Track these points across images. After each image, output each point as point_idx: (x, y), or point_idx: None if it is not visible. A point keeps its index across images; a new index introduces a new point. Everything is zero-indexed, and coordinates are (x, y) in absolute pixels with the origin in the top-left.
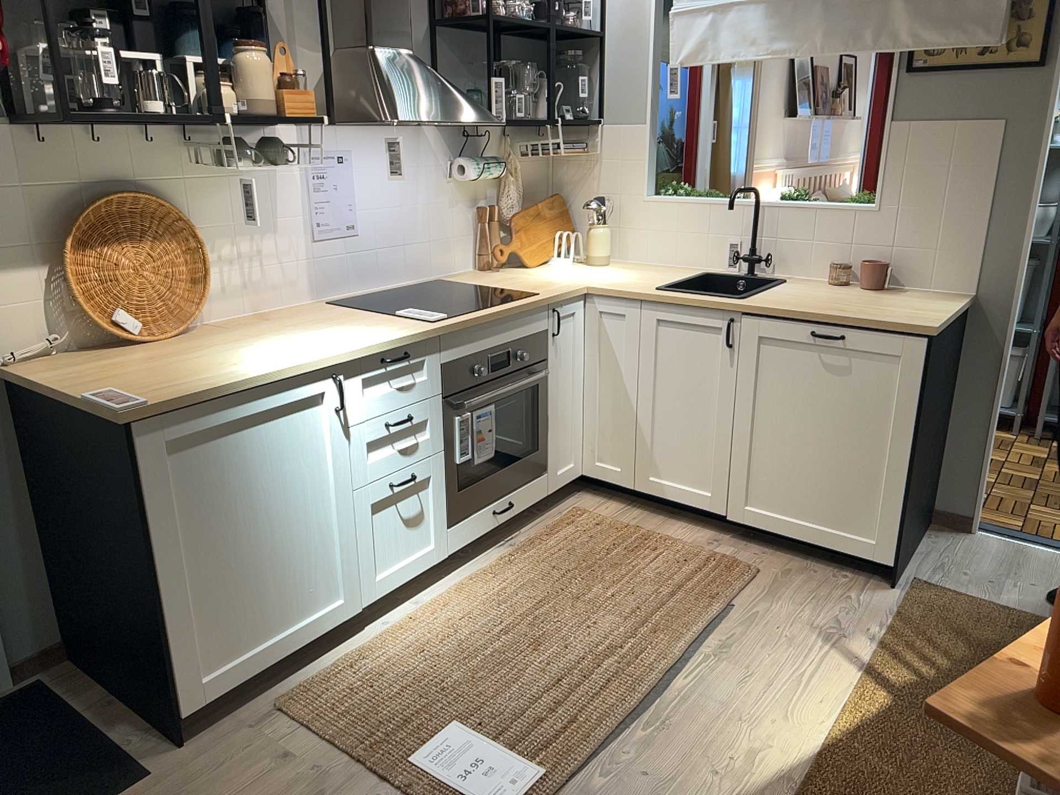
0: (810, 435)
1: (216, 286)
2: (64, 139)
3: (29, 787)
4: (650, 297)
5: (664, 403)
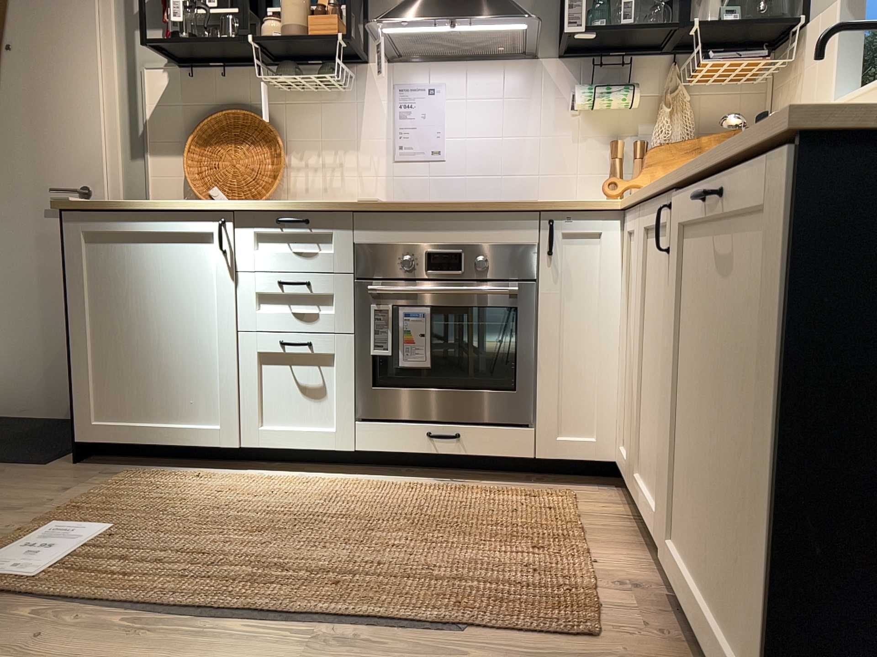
0: (717, 413)
1: (299, 185)
2: (208, 75)
3: (32, 446)
4: (641, 199)
5: (649, 359)
